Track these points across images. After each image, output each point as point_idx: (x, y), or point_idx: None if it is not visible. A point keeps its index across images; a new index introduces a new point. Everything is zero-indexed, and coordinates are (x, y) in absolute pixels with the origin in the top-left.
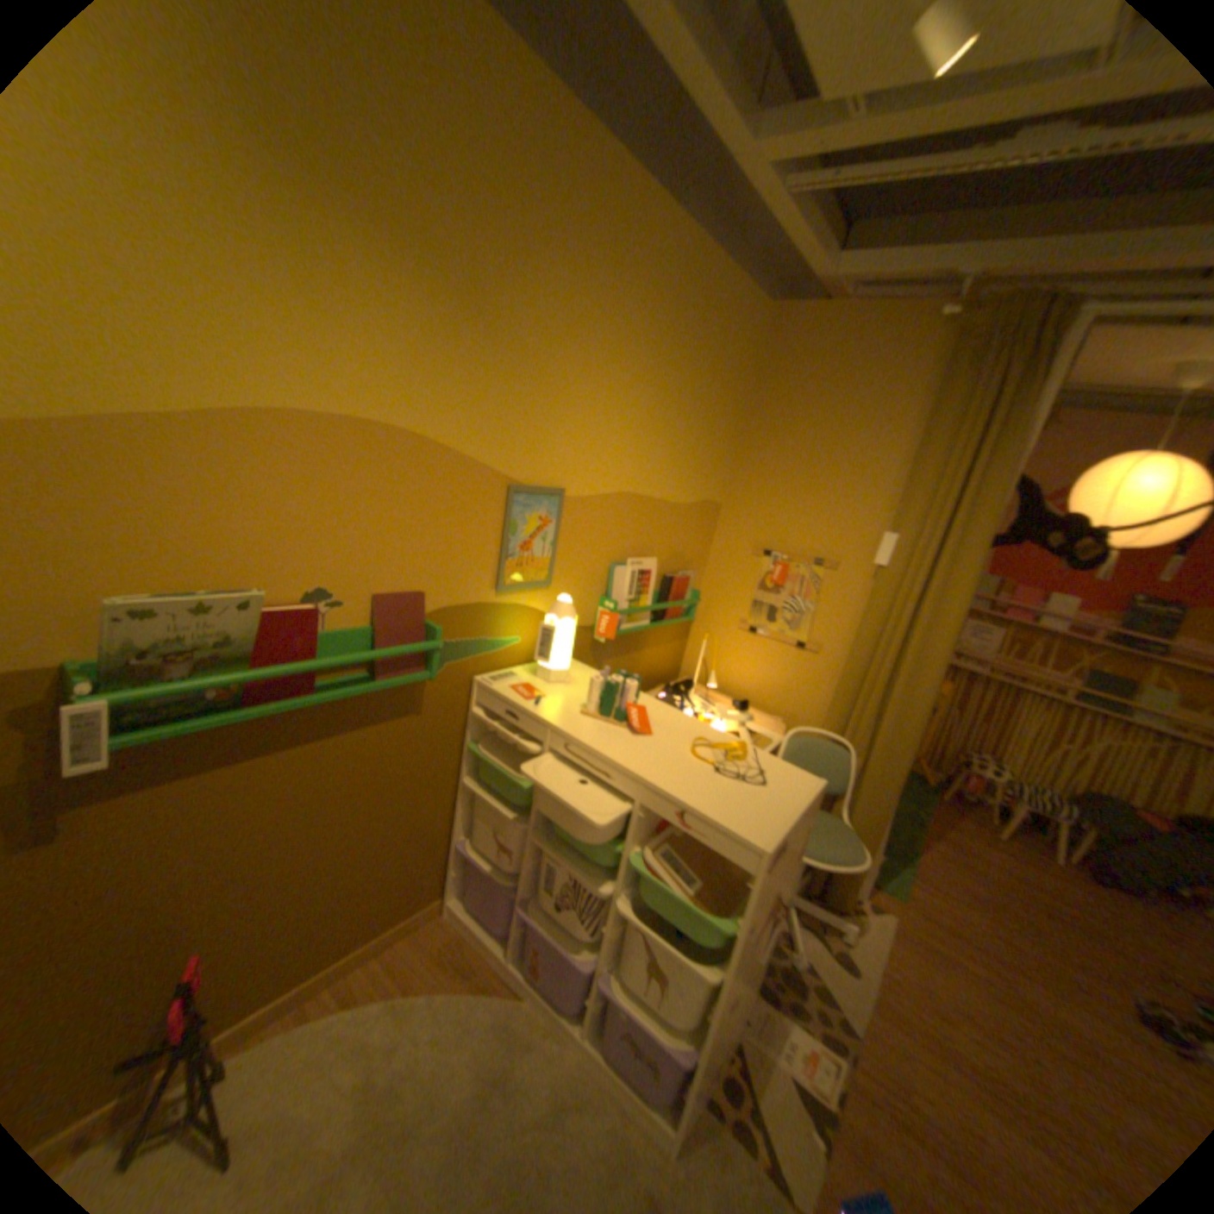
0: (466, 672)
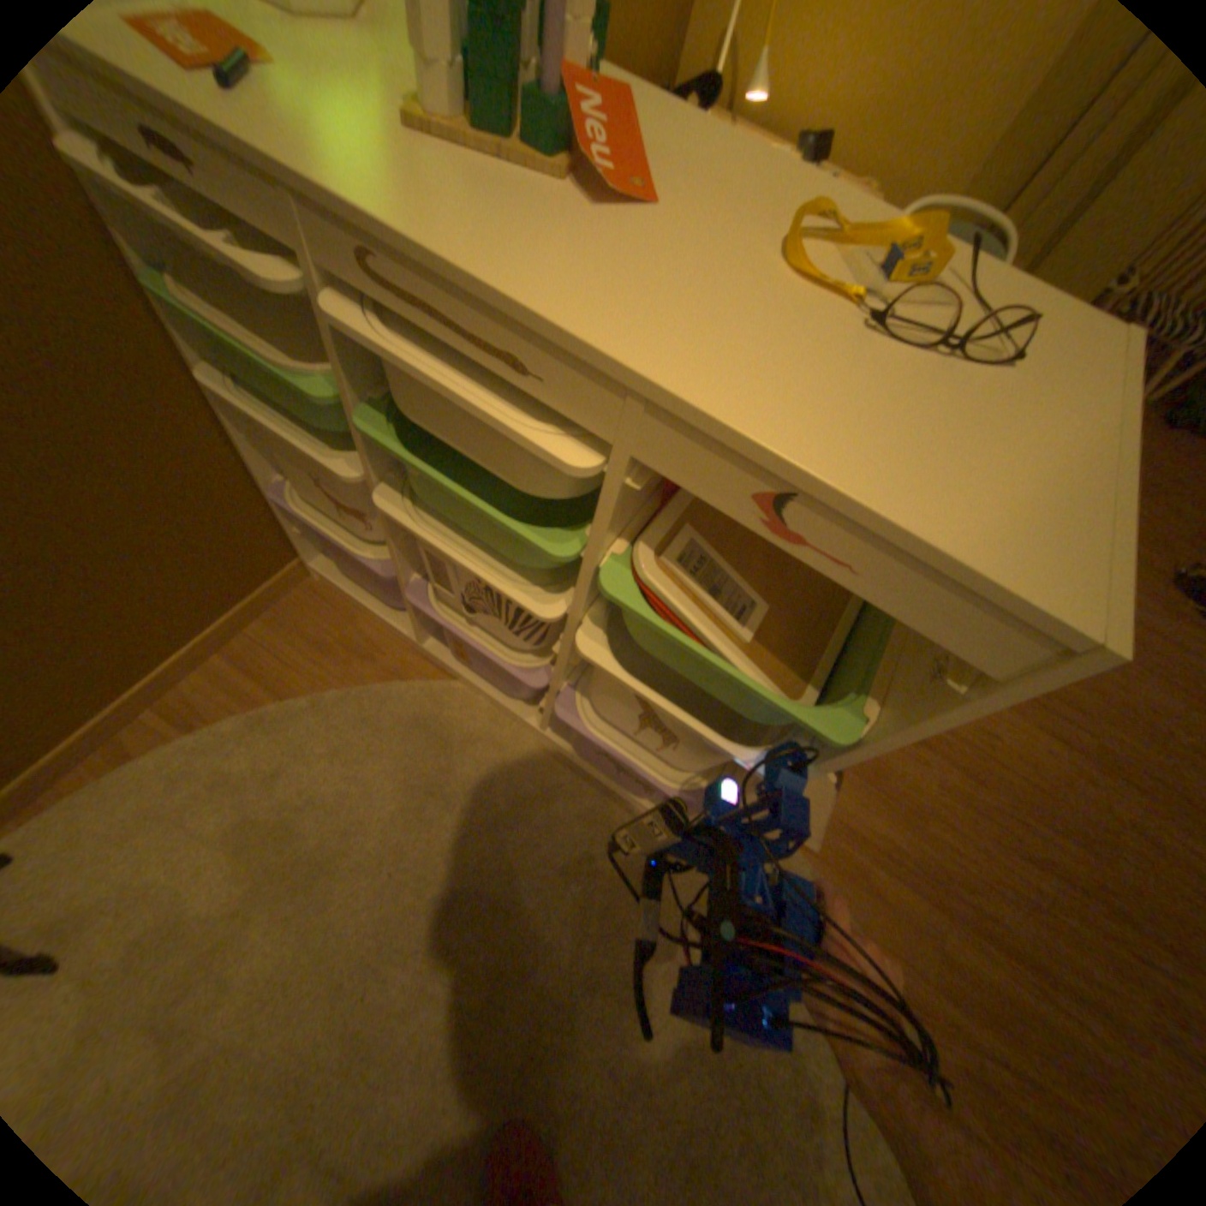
0: None
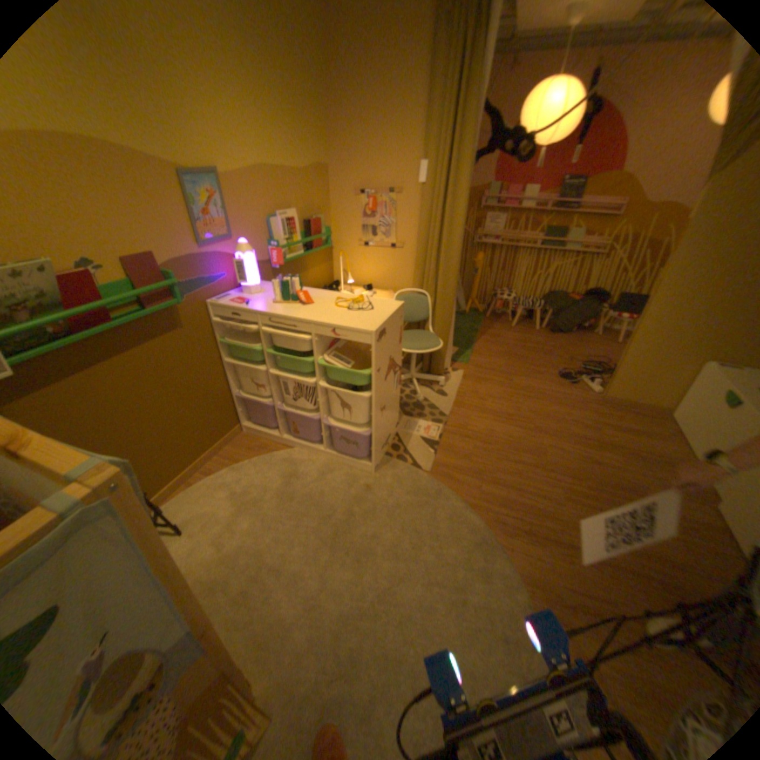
0: (199, 299)
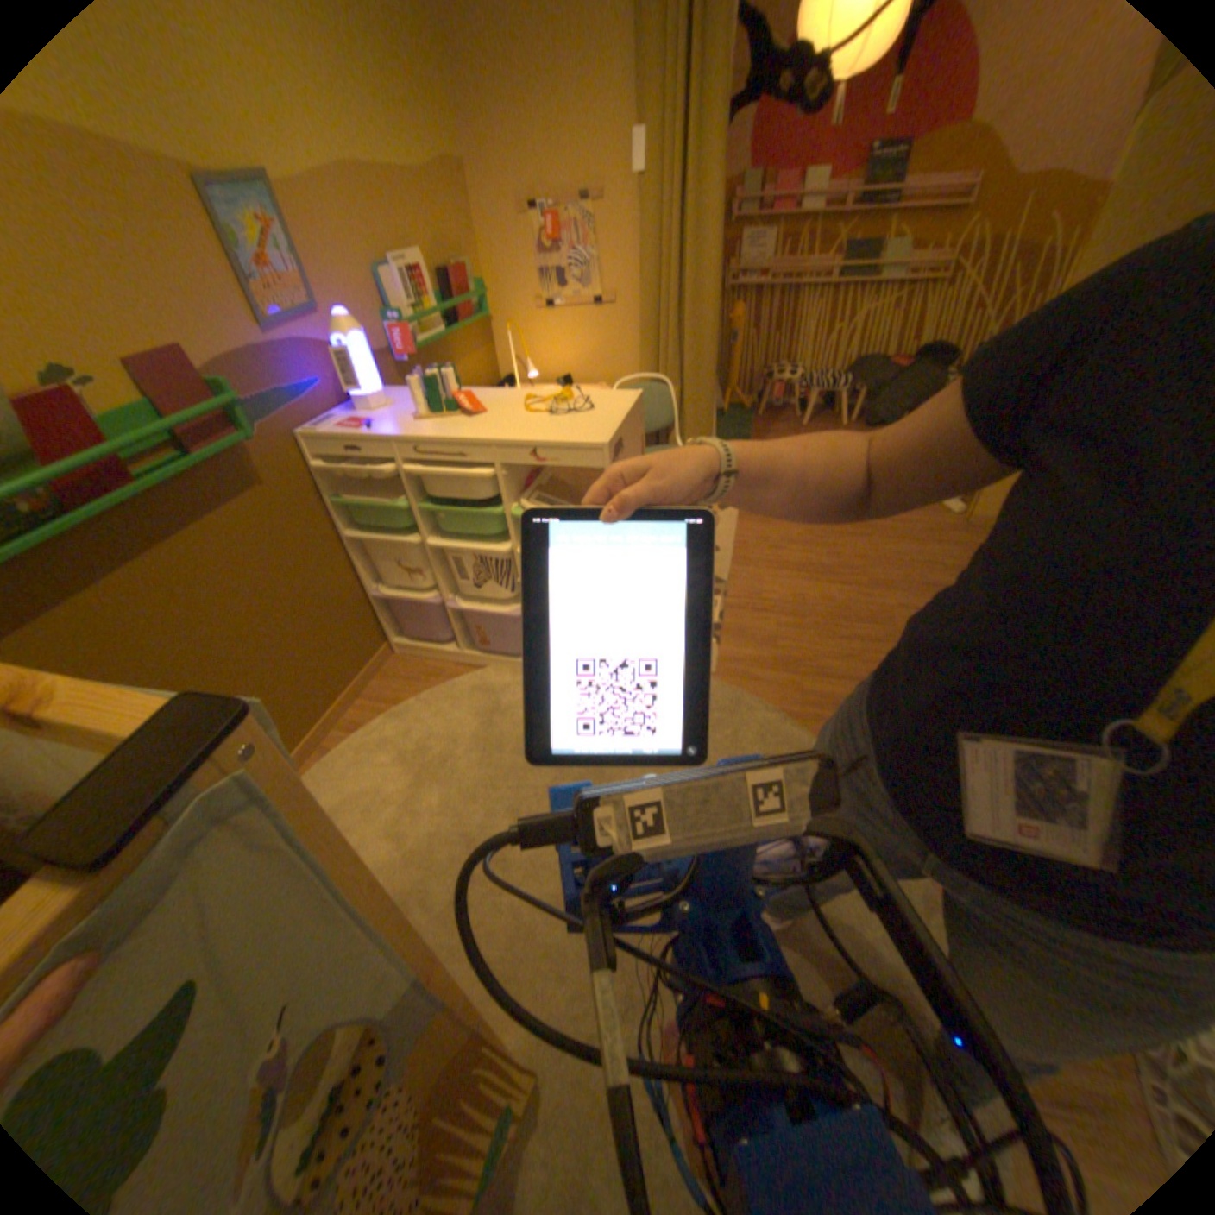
0: (282, 428)
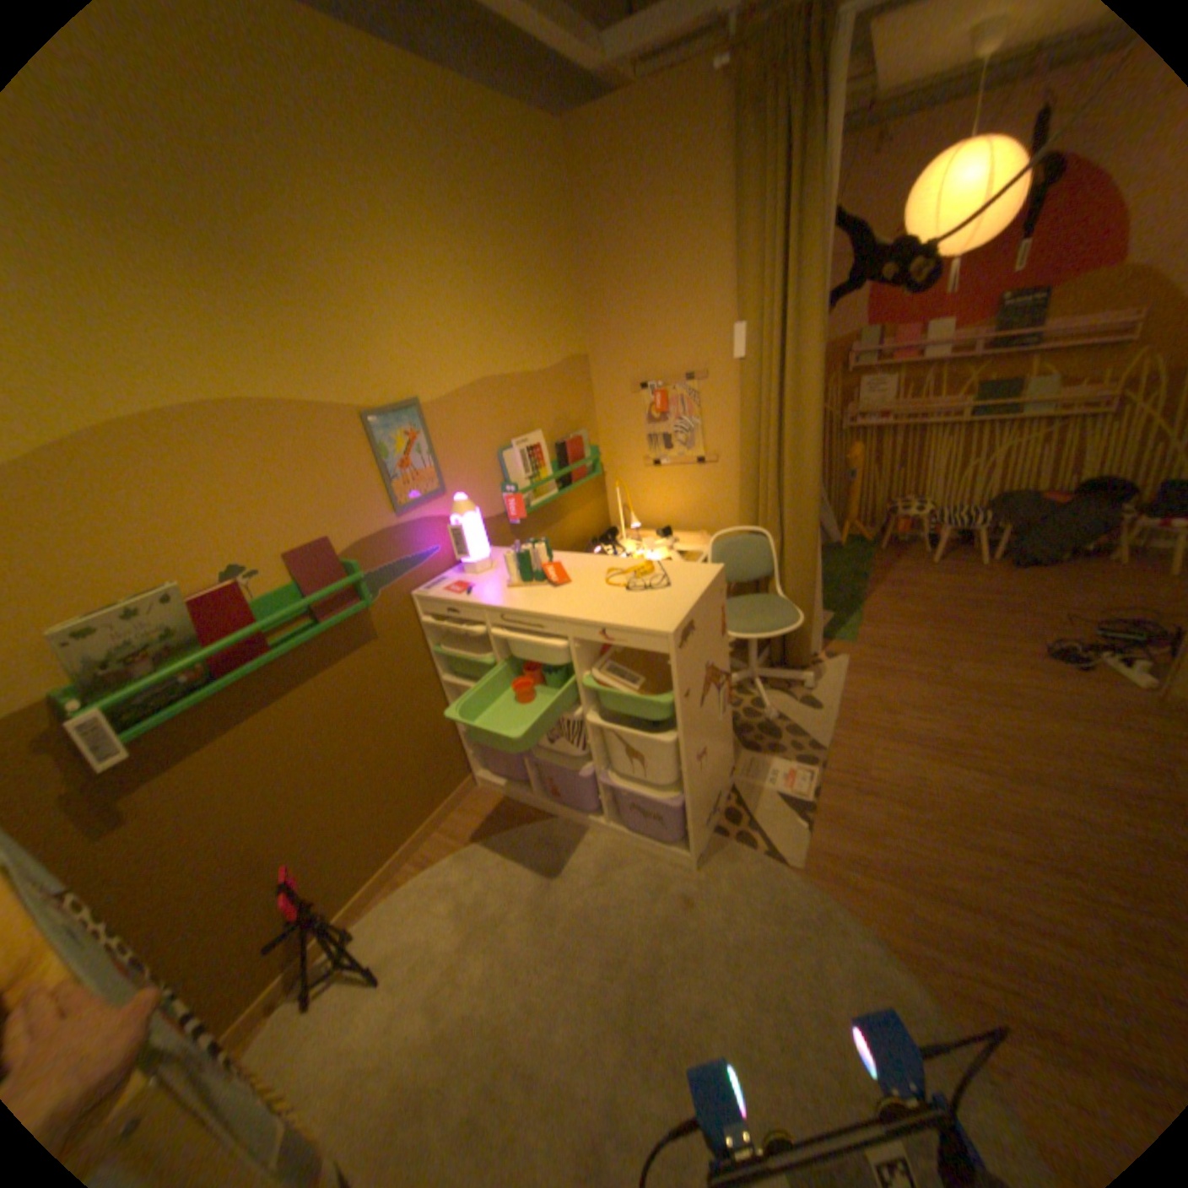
0: (401, 591)
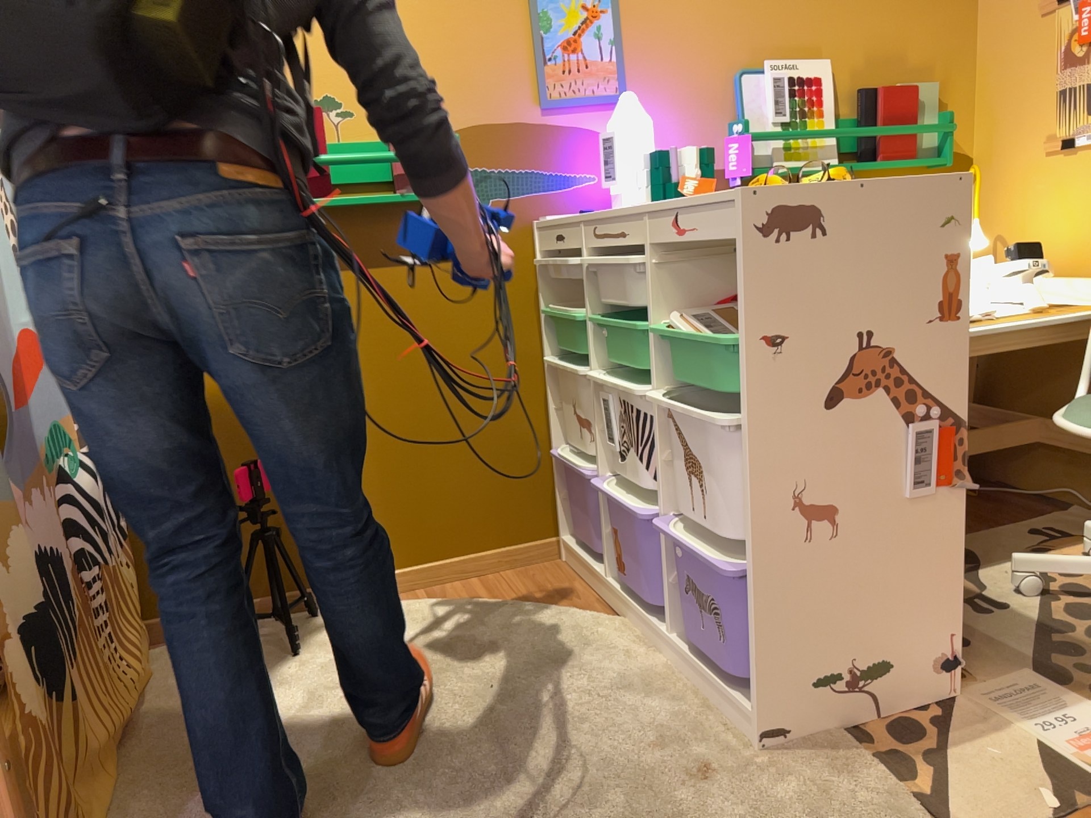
0: (521, 213)
